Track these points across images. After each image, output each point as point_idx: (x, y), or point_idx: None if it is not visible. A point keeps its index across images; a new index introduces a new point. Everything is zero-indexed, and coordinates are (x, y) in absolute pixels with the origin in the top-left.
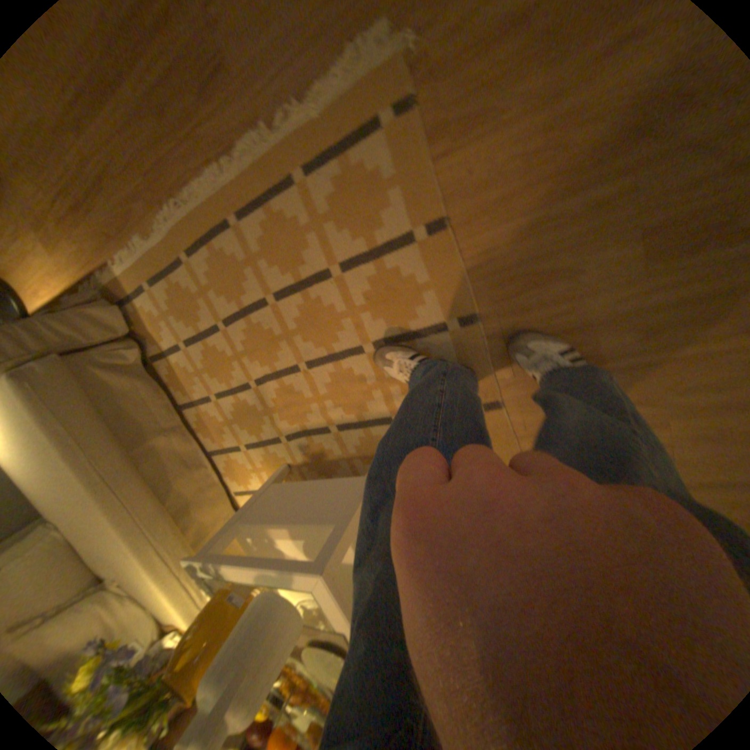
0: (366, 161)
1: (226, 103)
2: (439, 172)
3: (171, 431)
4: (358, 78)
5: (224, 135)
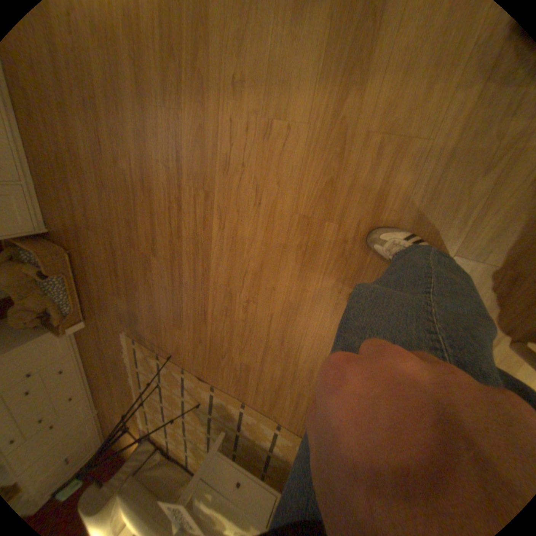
0: (136, 357)
1: (116, 367)
2: (144, 347)
3: (182, 482)
4: (122, 344)
5: (121, 373)
